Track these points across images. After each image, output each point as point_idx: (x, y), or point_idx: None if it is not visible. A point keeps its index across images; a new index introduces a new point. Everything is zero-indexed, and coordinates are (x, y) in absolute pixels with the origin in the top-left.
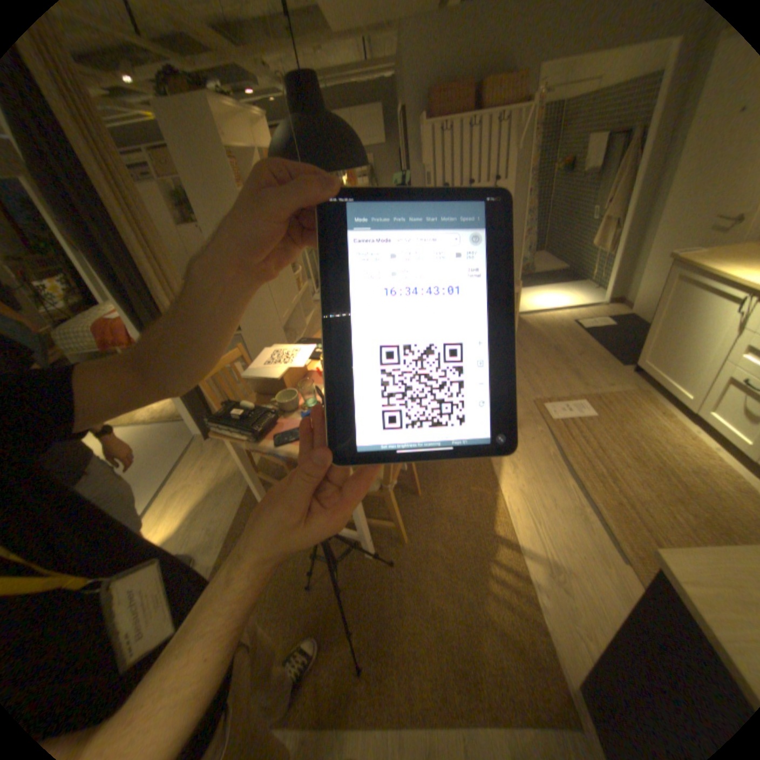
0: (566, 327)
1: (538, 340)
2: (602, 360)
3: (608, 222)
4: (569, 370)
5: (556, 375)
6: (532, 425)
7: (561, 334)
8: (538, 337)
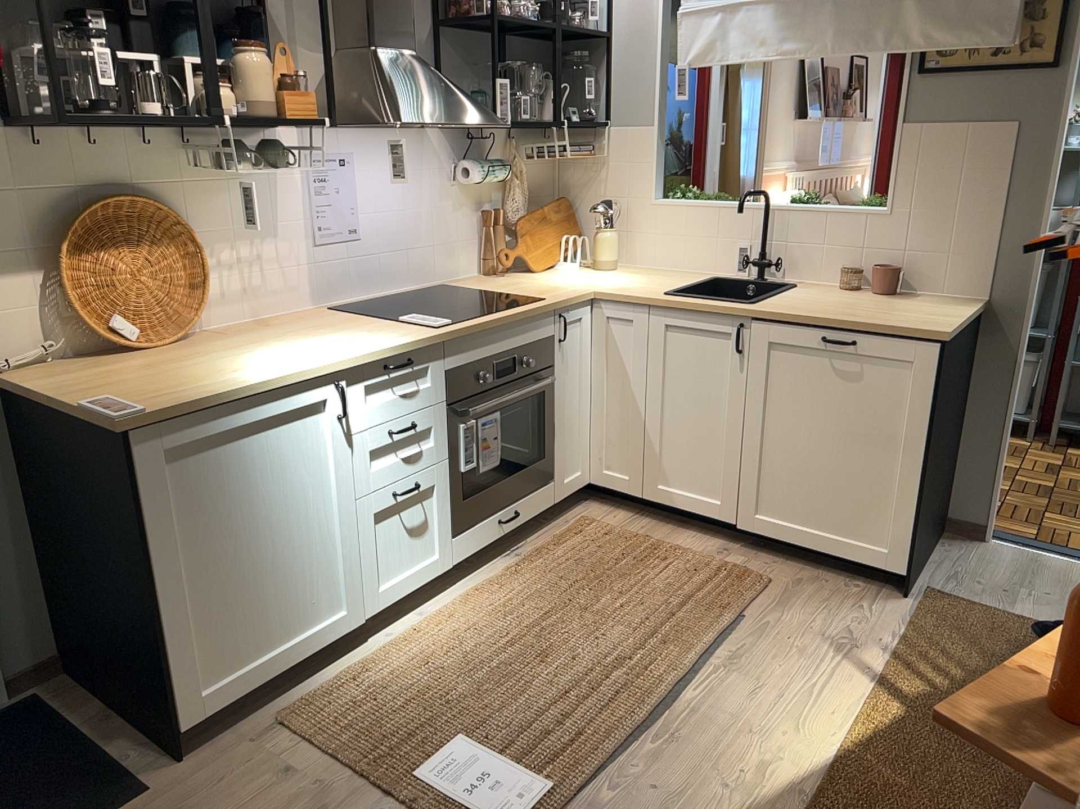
0: None
1: None
2: None
3: None
4: None
5: None
6: None
7: None
8: None
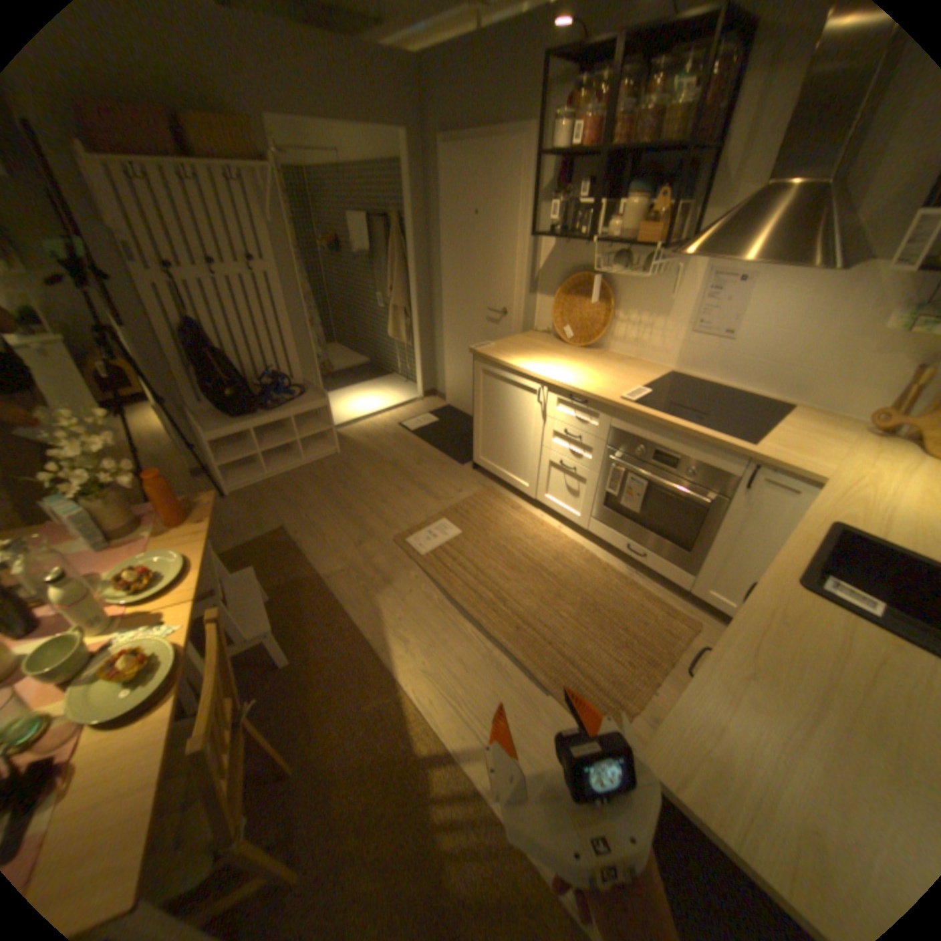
0: (393, 433)
1: (369, 456)
2: (441, 464)
3: (395, 310)
4: (415, 486)
5: (404, 497)
6: (403, 572)
7: (391, 443)
8: (368, 453)
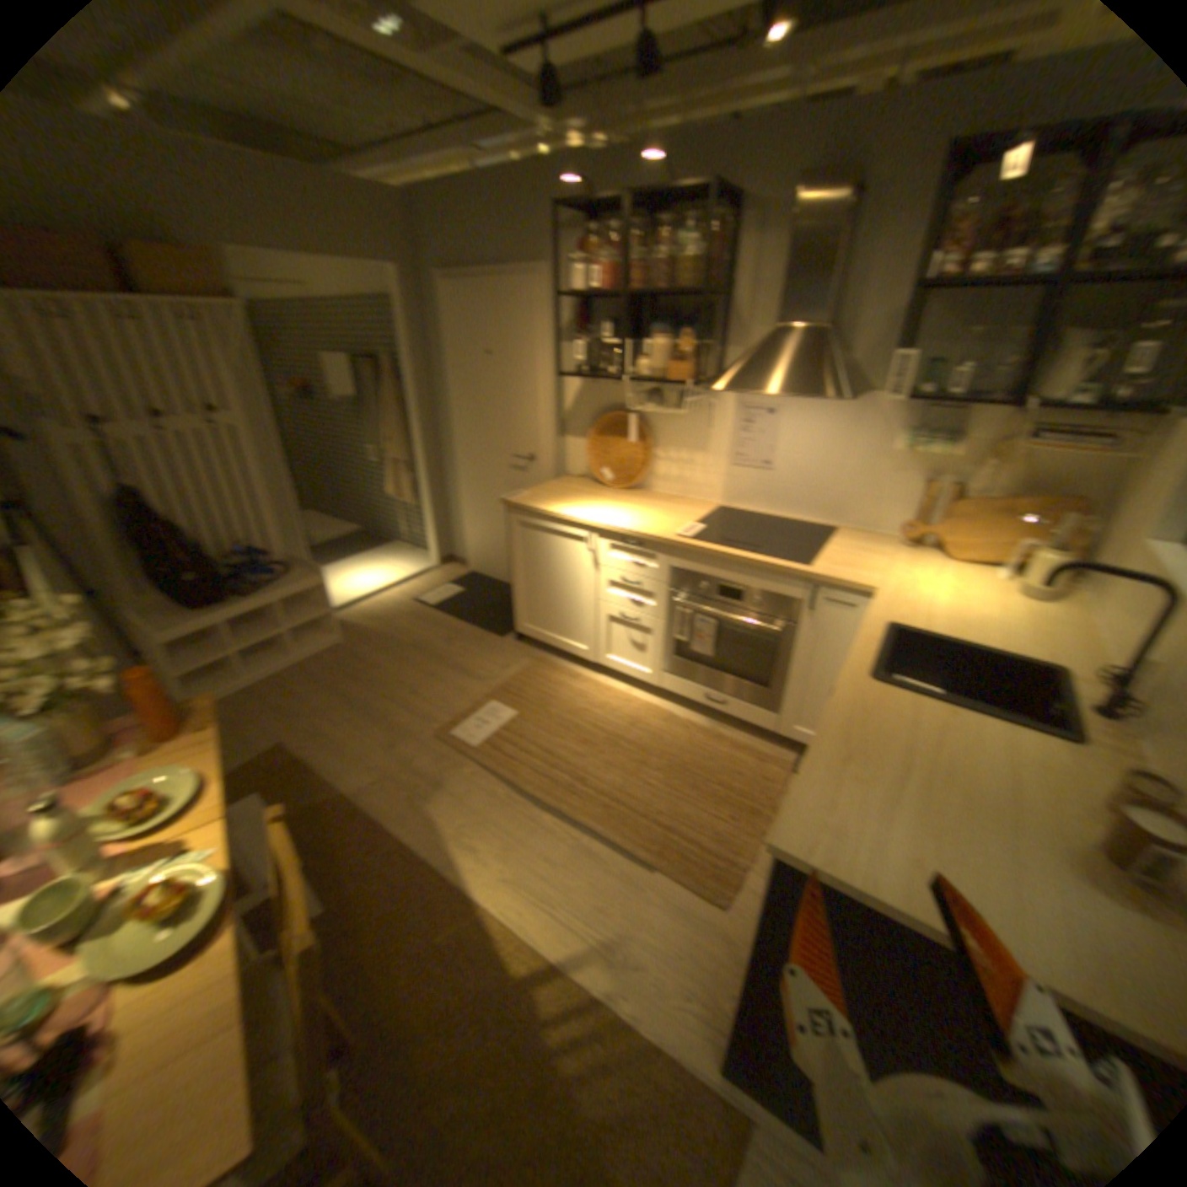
0: (406, 611)
1: (380, 643)
2: (474, 640)
3: (390, 464)
4: (447, 669)
5: (436, 684)
6: (452, 771)
7: (405, 623)
8: (378, 639)
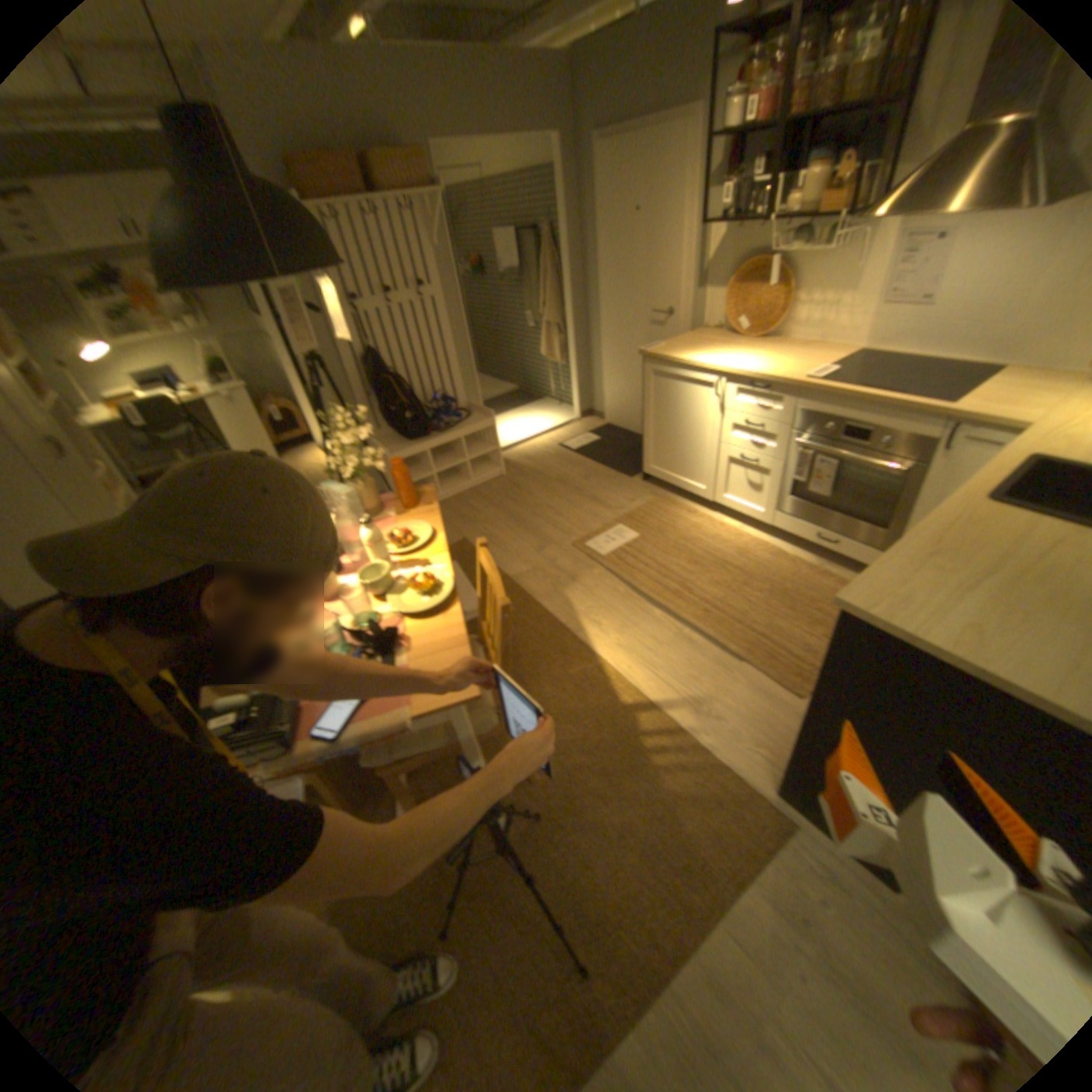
0: (556, 454)
1: (536, 476)
2: (610, 479)
3: (548, 329)
4: (587, 499)
5: (578, 509)
6: (588, 571)
7: (556, 463)
8: (535, 474)
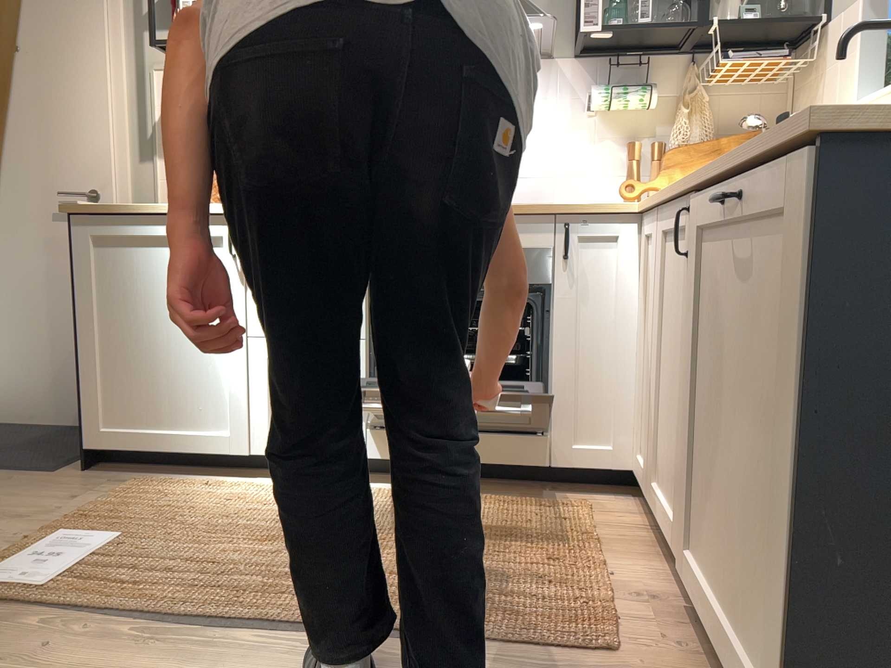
0: None
1: None
2: None
3: None
4: None
5: None
6: (1, 634)
7: None
8: None
